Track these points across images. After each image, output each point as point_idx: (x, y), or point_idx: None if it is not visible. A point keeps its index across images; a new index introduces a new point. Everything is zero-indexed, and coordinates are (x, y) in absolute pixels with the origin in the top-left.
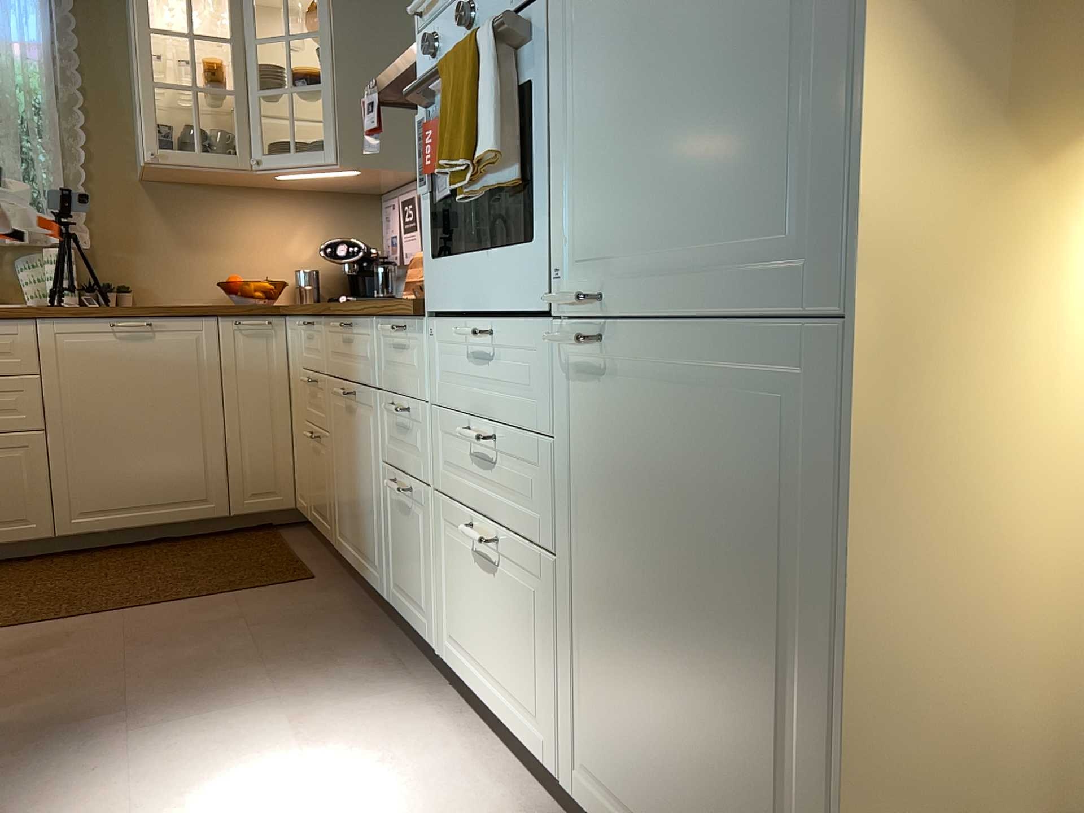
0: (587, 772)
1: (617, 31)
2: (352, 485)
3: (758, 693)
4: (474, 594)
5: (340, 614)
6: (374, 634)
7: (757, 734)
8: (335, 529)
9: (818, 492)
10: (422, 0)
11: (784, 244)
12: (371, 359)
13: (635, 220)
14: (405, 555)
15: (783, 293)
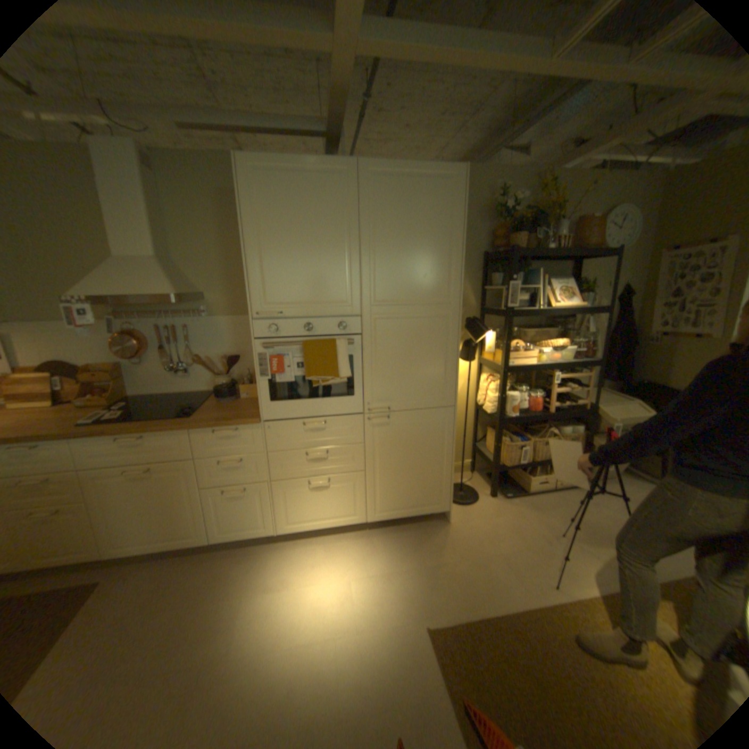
0: (376, 512)
1: (390, 352)
2: (145, 515)
3: (431, 466)
4: (307, 501)
5: (164, 574)
6: (201, 563)
7: (431, 473)
8: (104, 549)
9: (444, 431)
10: (270, 314)
11: (438, 396)
12: (179, 449)
13: (397, 391)
14: (234, 516)
15: (437, 403)
